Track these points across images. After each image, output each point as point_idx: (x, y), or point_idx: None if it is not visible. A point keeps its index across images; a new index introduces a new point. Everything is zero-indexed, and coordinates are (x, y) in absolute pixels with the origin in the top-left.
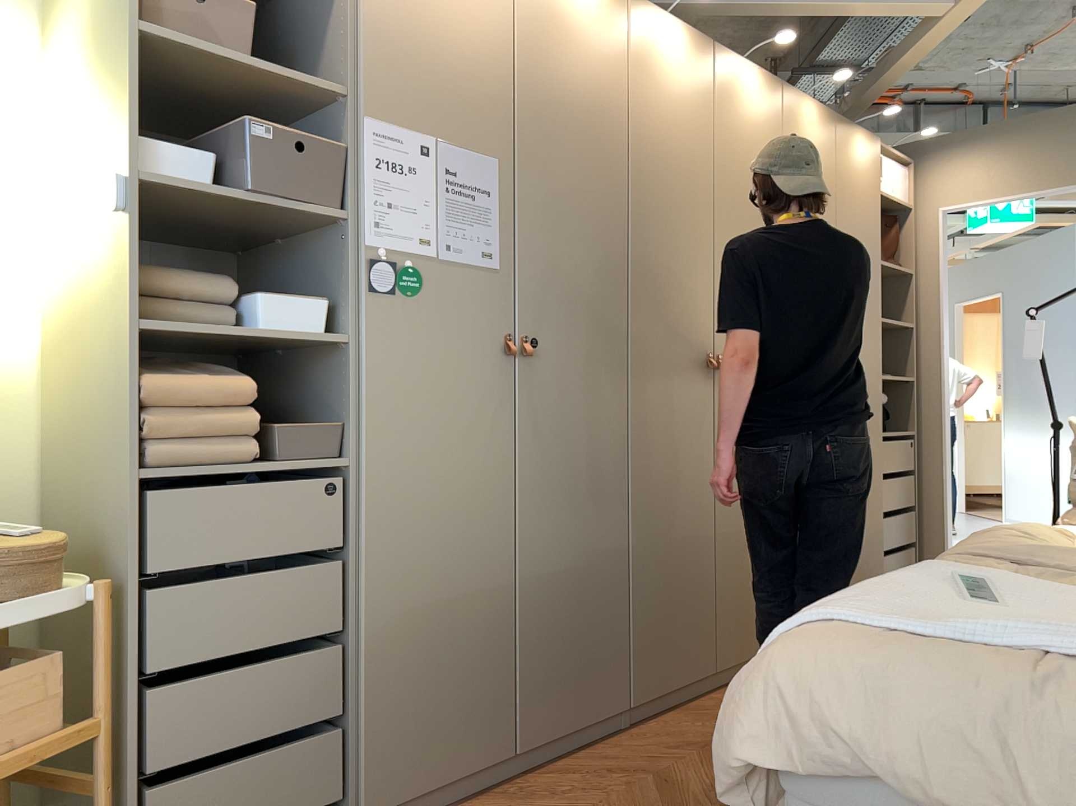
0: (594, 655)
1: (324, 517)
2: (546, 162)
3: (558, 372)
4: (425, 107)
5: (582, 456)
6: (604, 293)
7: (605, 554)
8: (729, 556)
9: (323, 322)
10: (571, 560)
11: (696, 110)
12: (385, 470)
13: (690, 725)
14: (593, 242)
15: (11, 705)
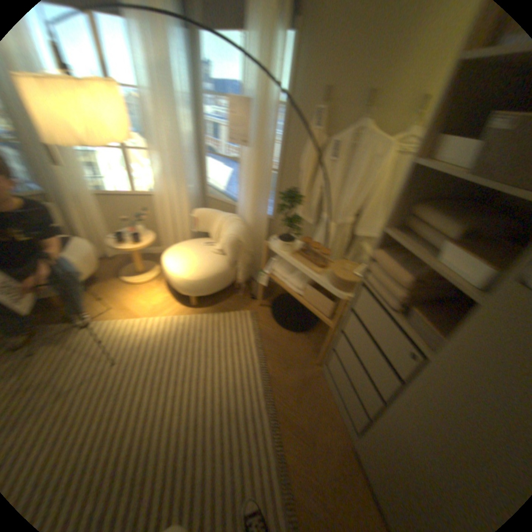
0: None
1: (404, 362)
2: None
3: None
4: None
5: None
6: None
7: None
8: None
9: (487, 283)
10: None
11: None
12: (443, 387)
13: None
14: None
15: (319, 301)
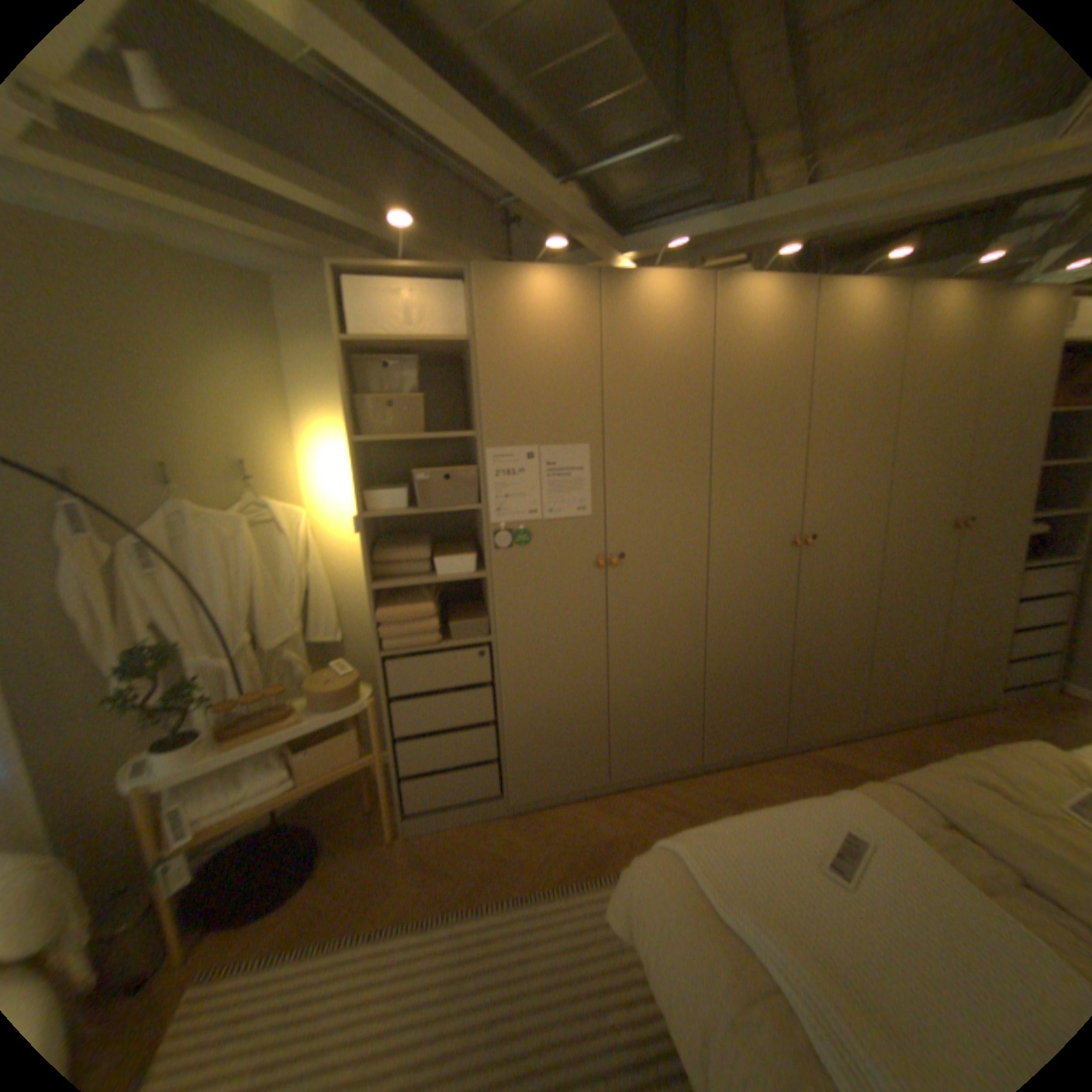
0: (670, 734)
1: (480, 666)
2: (630, 435)
3: (641, 572)
4: (529, 428)
5: (662, 621)
6: (683, 513)
7: (680, 677)
8: (803, 674)
9: (476, 564)
10: (652, 682)
11: (789, 346)
12: (513, 642)
13: (743, 784)
14: (673, 480)
15: (336, 750)
